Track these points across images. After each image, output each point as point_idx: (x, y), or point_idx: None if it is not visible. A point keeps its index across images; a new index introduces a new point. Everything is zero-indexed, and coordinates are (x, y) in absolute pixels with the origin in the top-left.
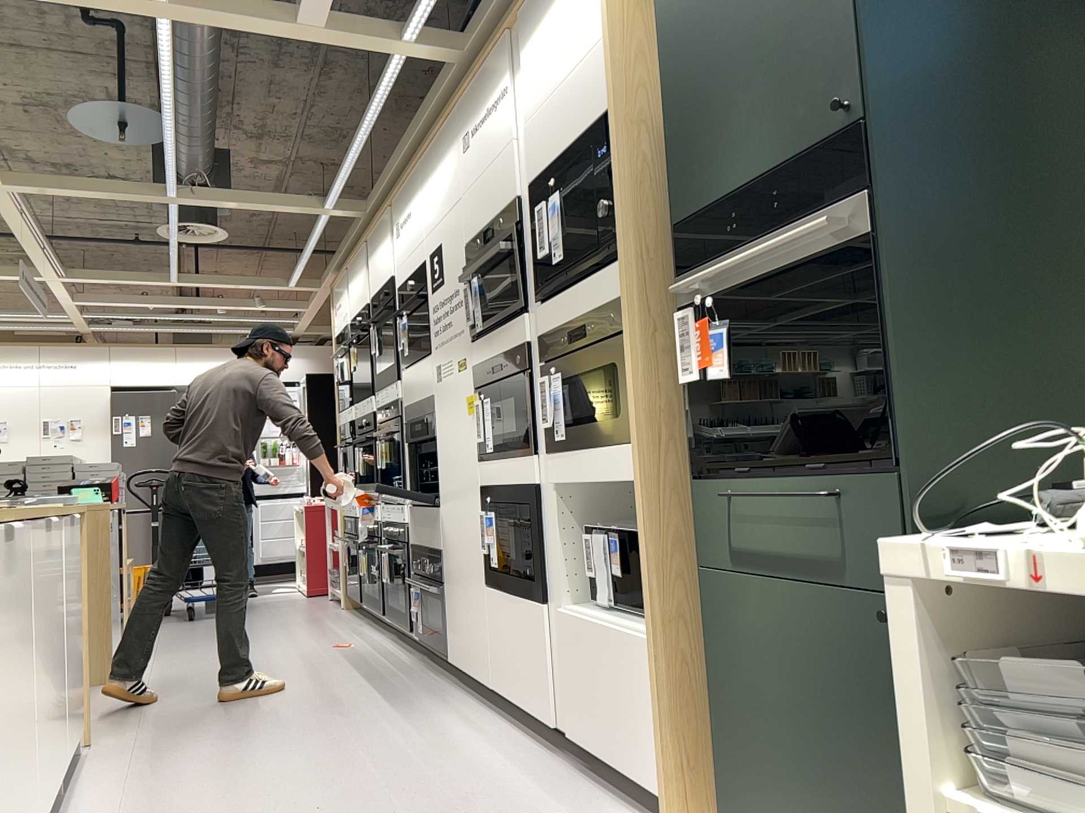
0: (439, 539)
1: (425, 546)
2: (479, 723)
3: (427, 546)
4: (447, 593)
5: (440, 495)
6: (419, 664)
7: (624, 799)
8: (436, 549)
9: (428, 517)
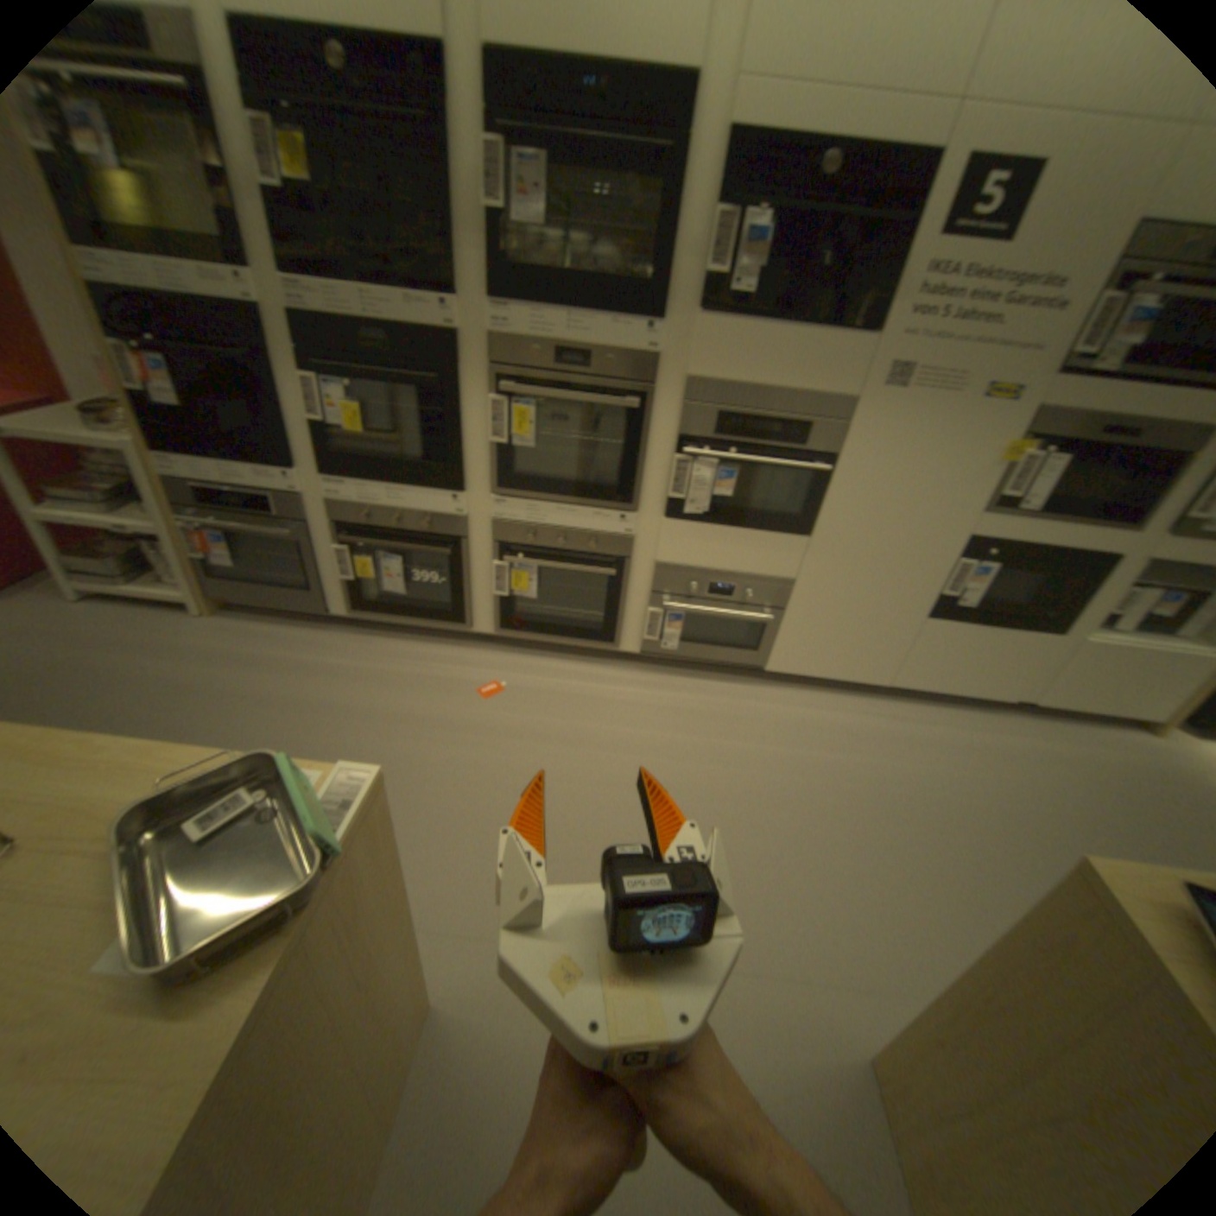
0: (791, 567)
1: (731, 570)
2: (905, 717)
3: (738, 572)
4: (791, 619)
5: (818, 525)
6: (665, 677)
7: (1090, 726)
8: (776, 576)
9: (760, 541)
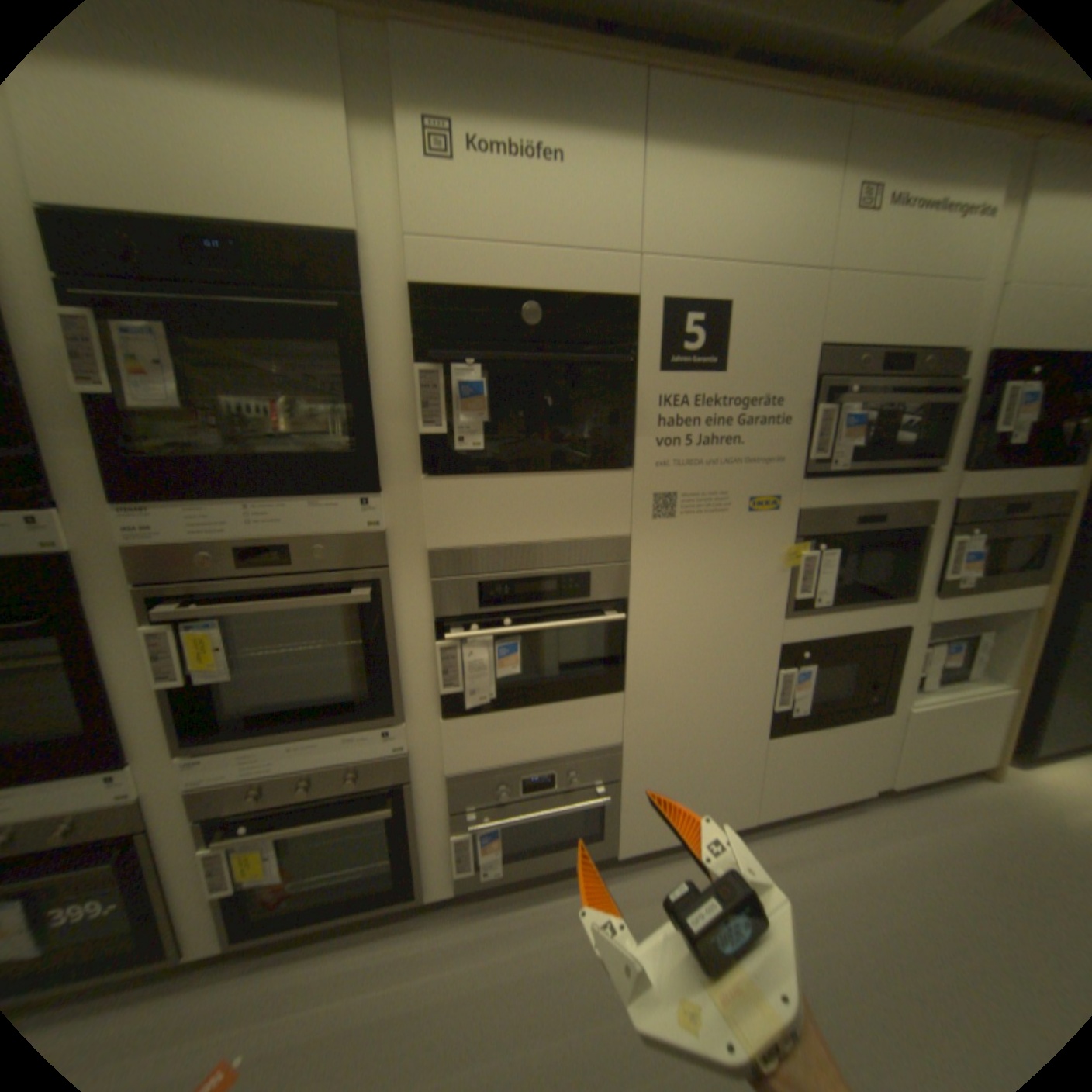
0: (612, 731)
1: (543, 756)
2: (786, 860)
3: (552, 755)
4: (629, 789)
5: (628, 676)
6: (495, 918)
7: (942, 792)
8: (598, 747)
9: (567, 713)
